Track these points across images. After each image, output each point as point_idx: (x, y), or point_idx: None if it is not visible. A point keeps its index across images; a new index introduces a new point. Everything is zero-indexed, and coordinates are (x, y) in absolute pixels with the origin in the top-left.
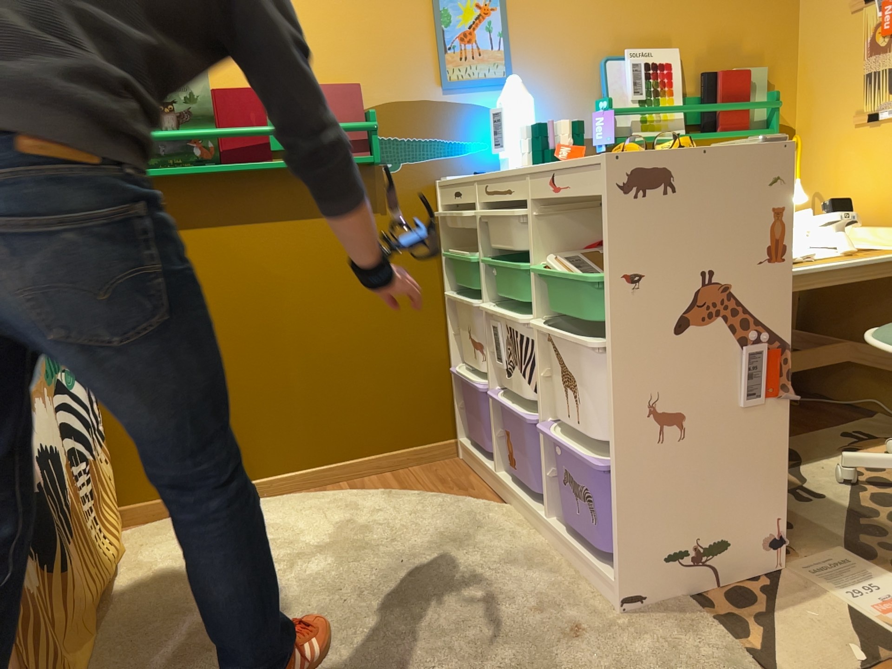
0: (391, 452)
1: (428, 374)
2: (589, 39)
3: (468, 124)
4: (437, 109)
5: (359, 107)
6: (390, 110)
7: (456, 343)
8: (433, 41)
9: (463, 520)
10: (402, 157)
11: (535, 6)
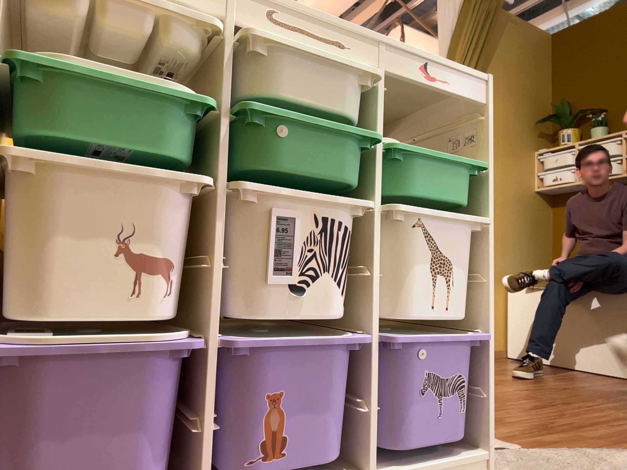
0: None
1: None
2: None
3: None
4: None
5: None
6: None
7: None
8: None
9: None
10: None
11: None
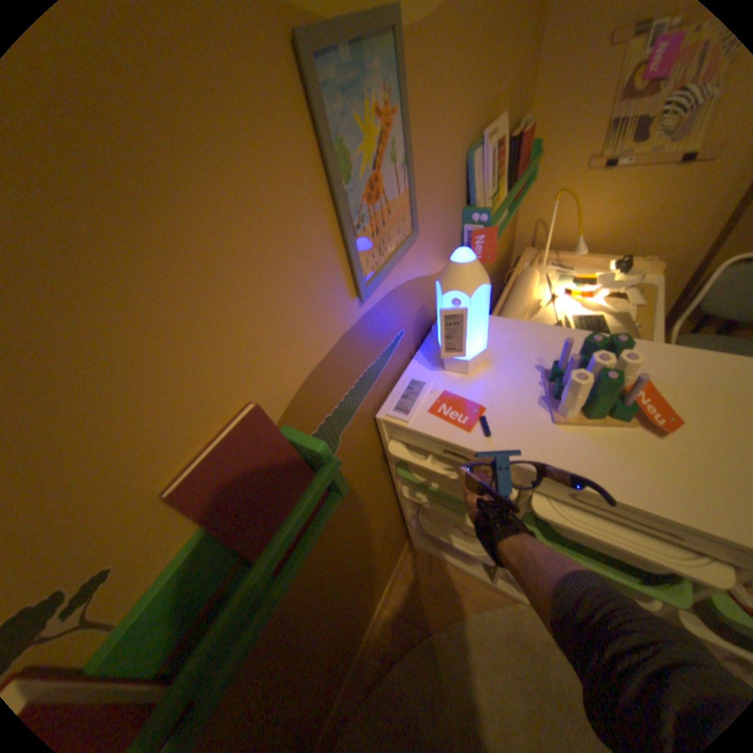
0: (382, 599)
1: (391, 538)
2: (463, 121)
3: (388, 321)
4: (358, 331)
5: (279, 443)
6: (309, 390)
7: (408, 506)
8: (333, 219)
9: (516, 653)
10: (340, 428)
11: (428, 79)
